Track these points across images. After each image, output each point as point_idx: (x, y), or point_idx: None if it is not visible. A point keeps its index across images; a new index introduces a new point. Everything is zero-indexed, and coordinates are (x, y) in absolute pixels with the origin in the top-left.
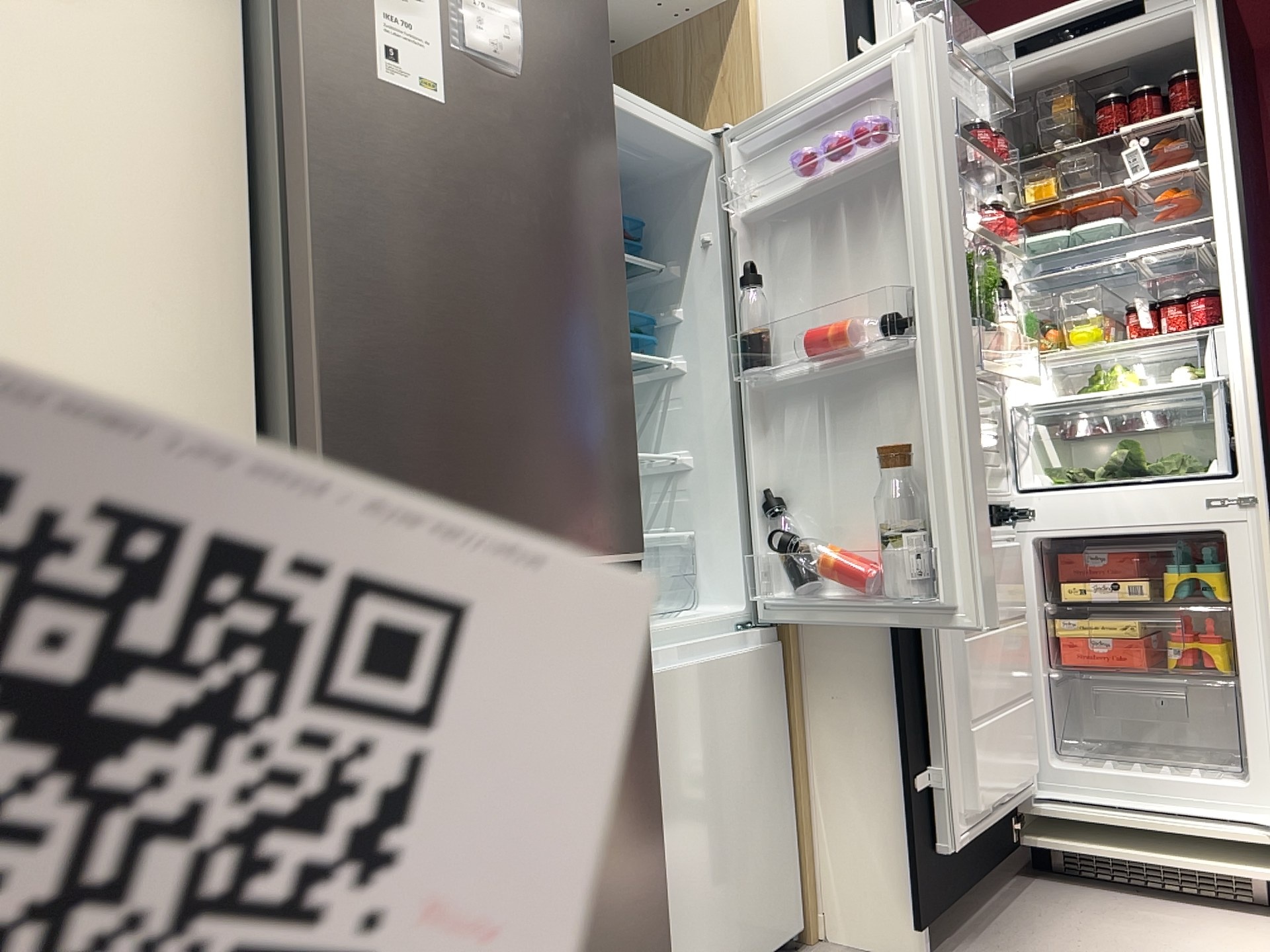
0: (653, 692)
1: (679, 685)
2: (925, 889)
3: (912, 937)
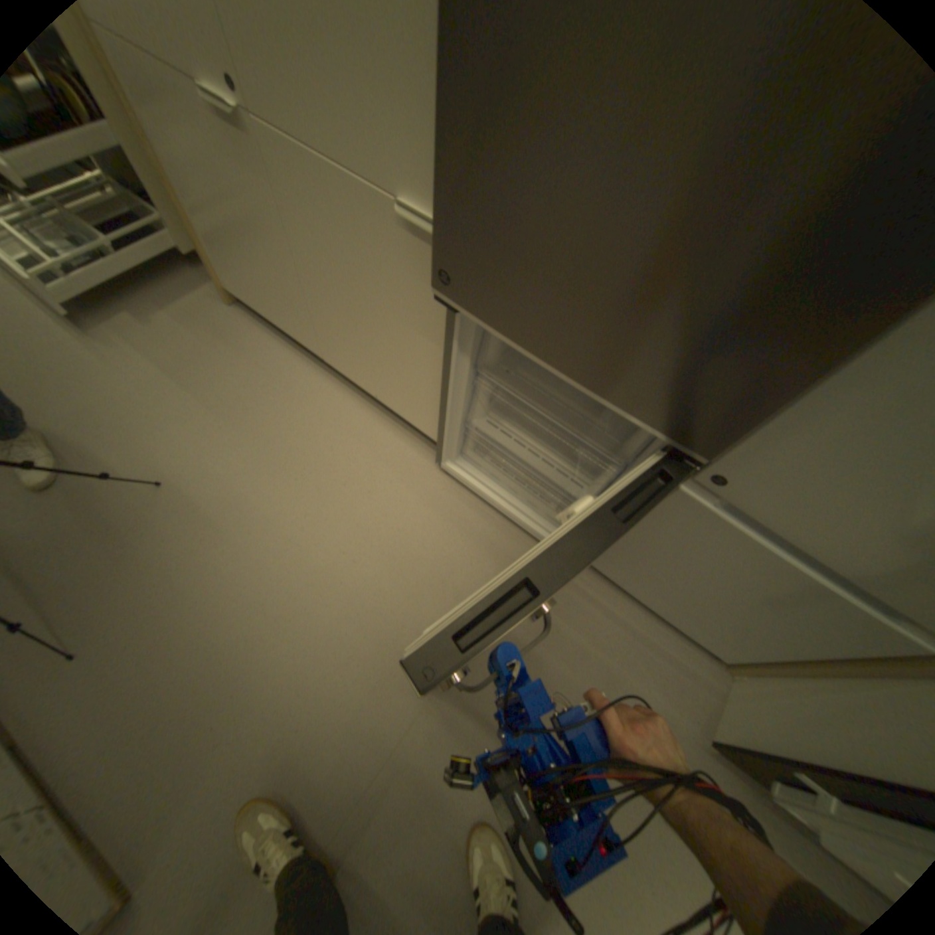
0: (705, 514)
1: (736, 536)
2: (739, 758)
3: (724, 741)
